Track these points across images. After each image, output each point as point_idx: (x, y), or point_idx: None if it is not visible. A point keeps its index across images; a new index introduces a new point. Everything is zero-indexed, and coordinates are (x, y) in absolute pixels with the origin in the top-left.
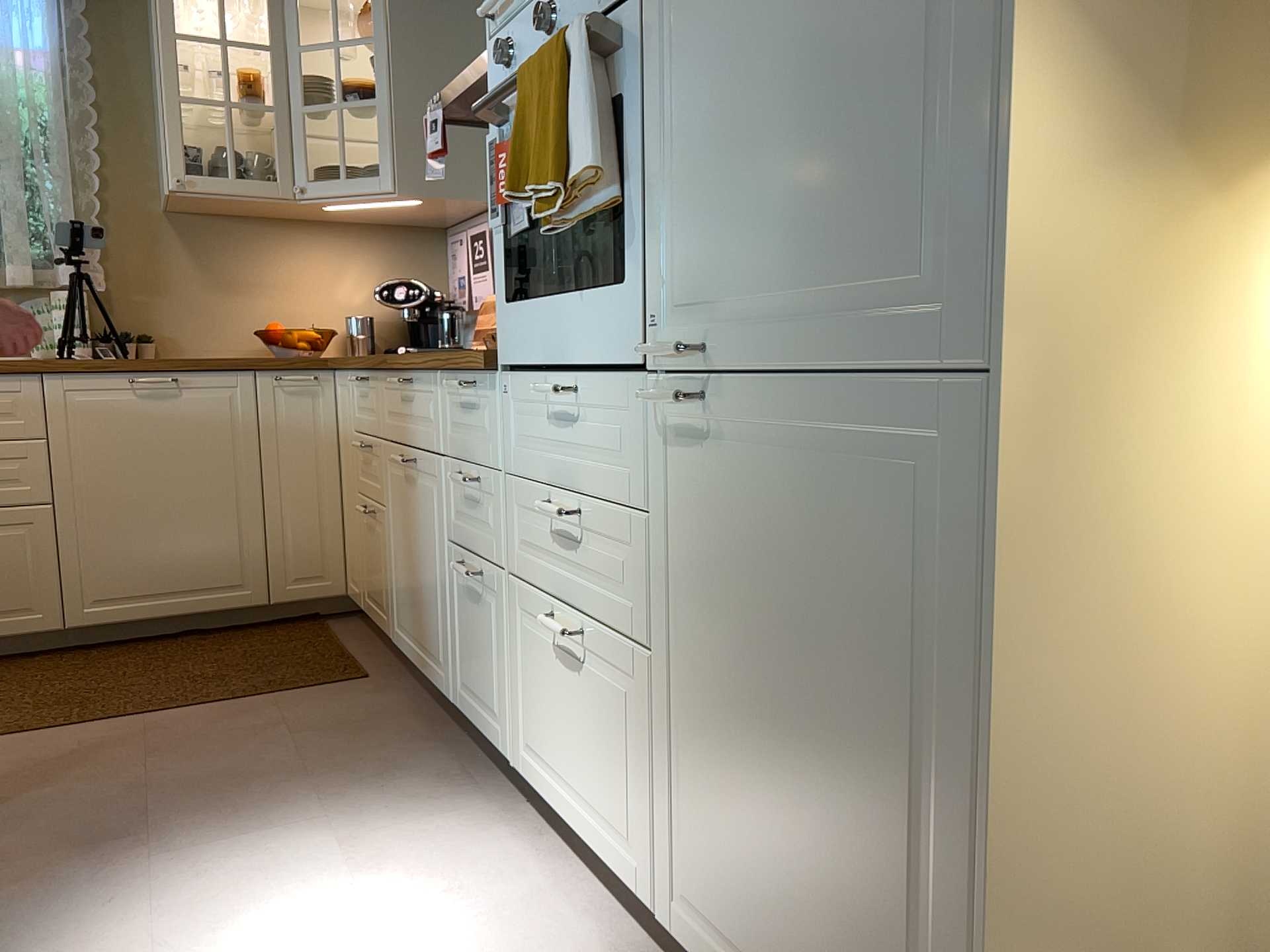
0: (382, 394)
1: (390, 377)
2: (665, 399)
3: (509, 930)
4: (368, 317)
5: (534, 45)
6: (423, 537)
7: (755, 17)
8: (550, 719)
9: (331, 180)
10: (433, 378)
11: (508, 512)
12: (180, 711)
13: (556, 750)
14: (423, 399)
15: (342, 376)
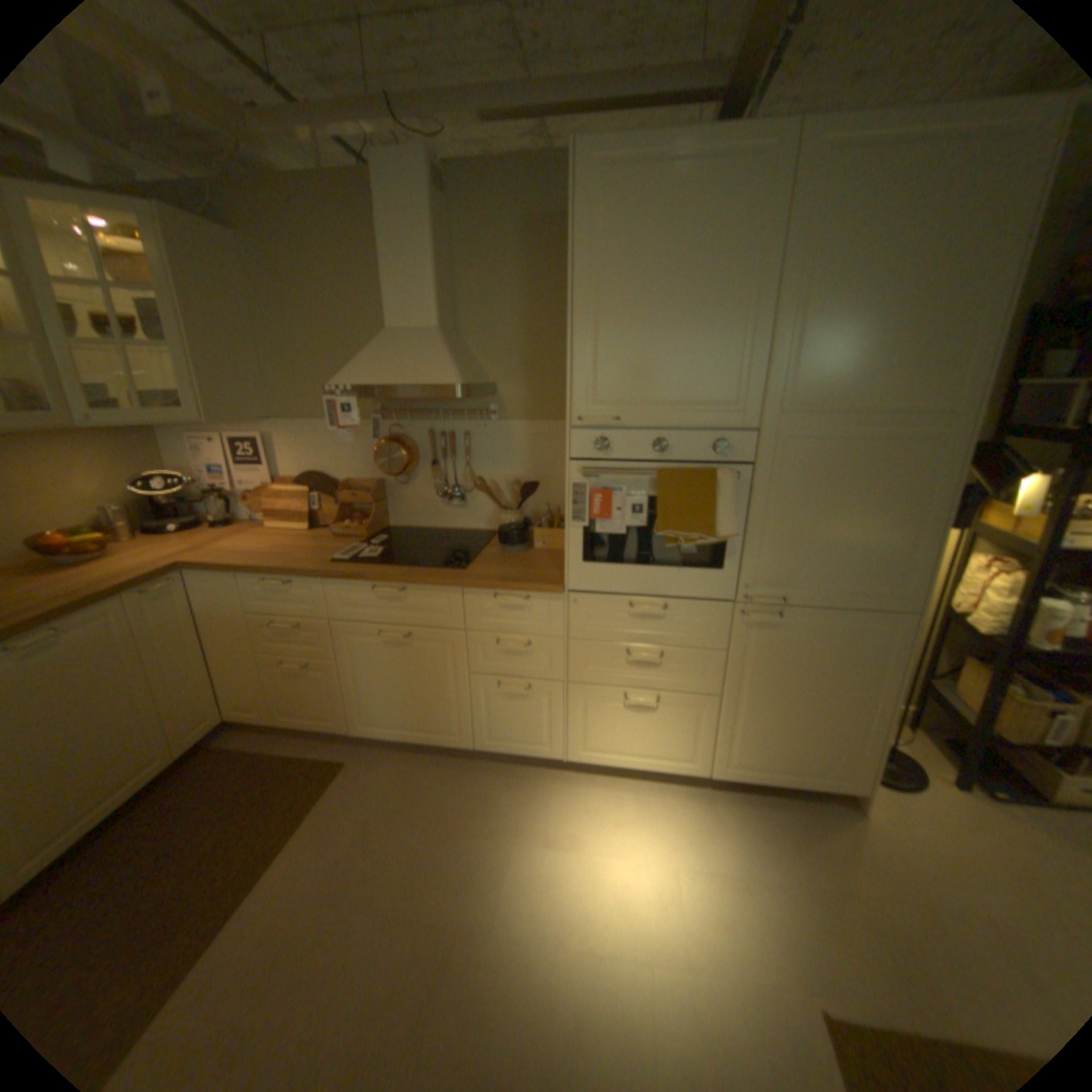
0: (331, 594)
1: (354, 585)
2: (765, 618)
3: (647, 819)
4: (106, 504)
5: (631, 450)
6: (422, 674)
7: (828, 501)
8: (612, 733)
9: (110, 408)
10: (453, 591)
11: (569, 655)
12: (268, 870)
13: (618, 744)
14: (426, 600)
15: (210, 576)
